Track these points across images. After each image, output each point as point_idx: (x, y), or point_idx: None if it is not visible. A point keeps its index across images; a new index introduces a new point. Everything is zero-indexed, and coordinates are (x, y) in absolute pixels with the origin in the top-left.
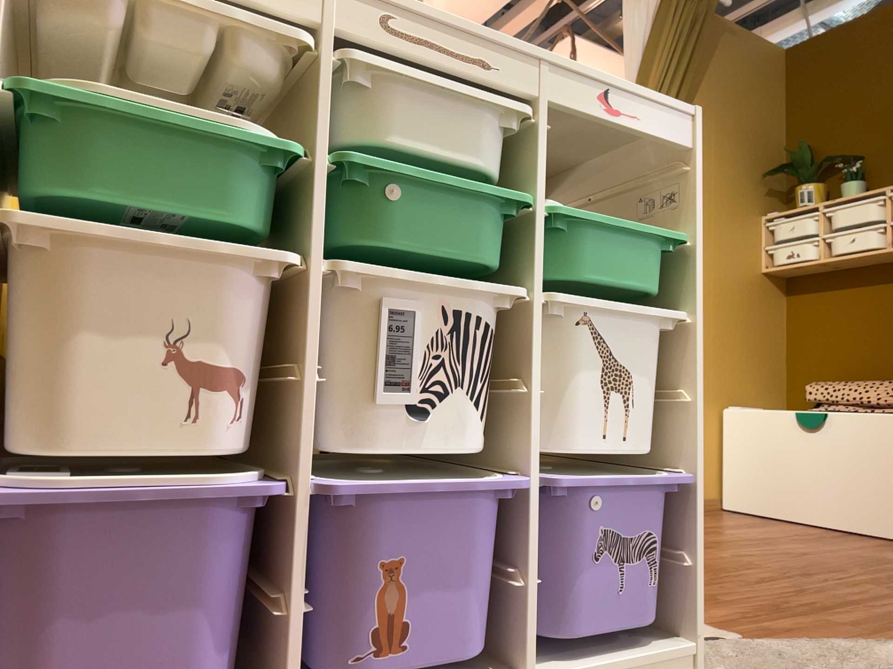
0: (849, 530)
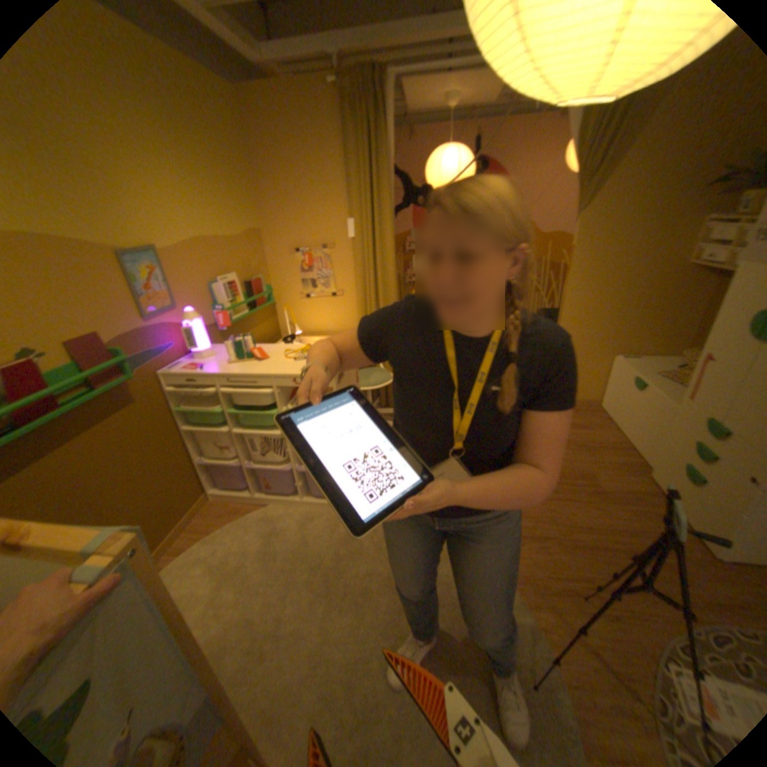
0: (636, 450)
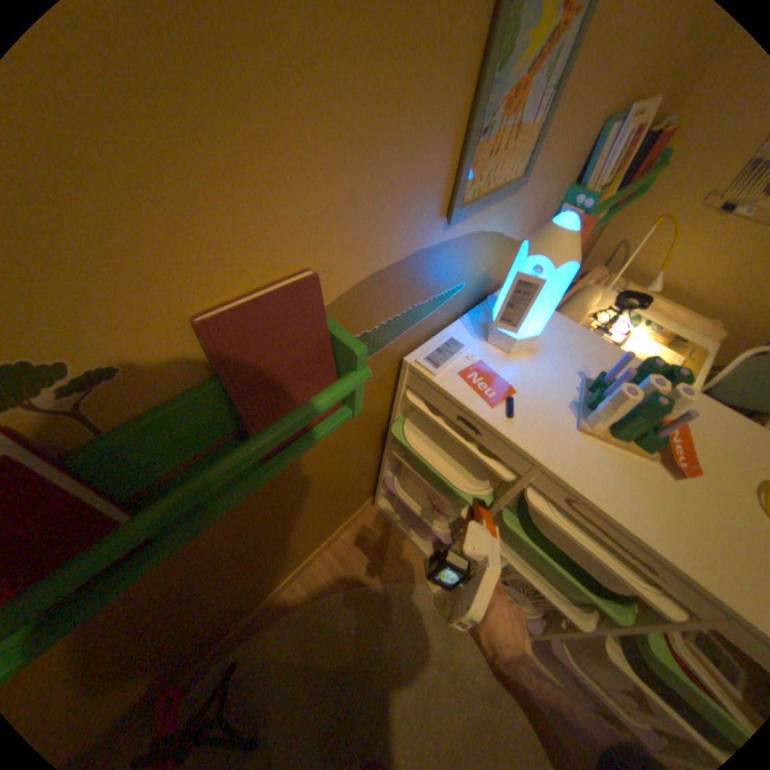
0: None
